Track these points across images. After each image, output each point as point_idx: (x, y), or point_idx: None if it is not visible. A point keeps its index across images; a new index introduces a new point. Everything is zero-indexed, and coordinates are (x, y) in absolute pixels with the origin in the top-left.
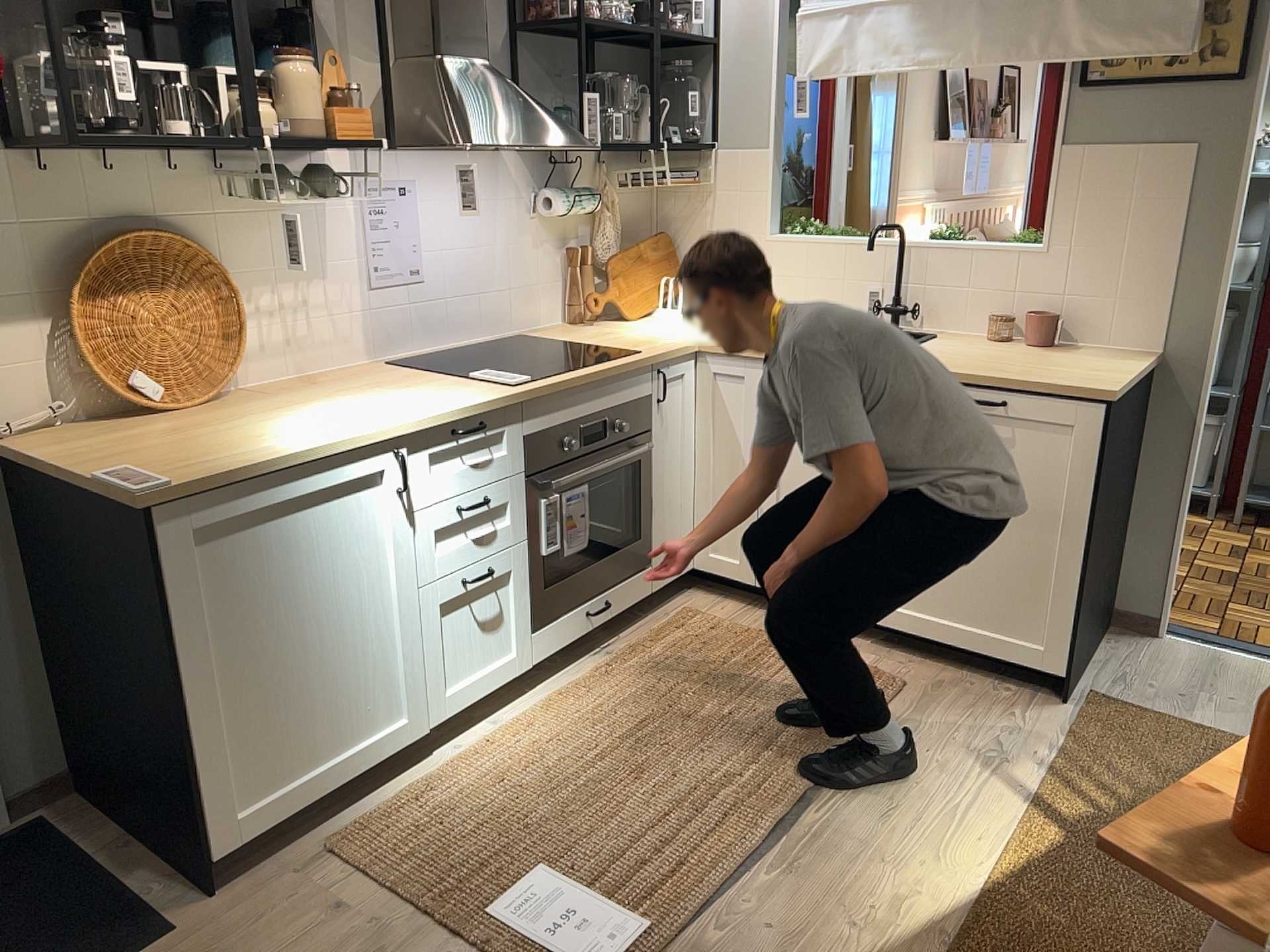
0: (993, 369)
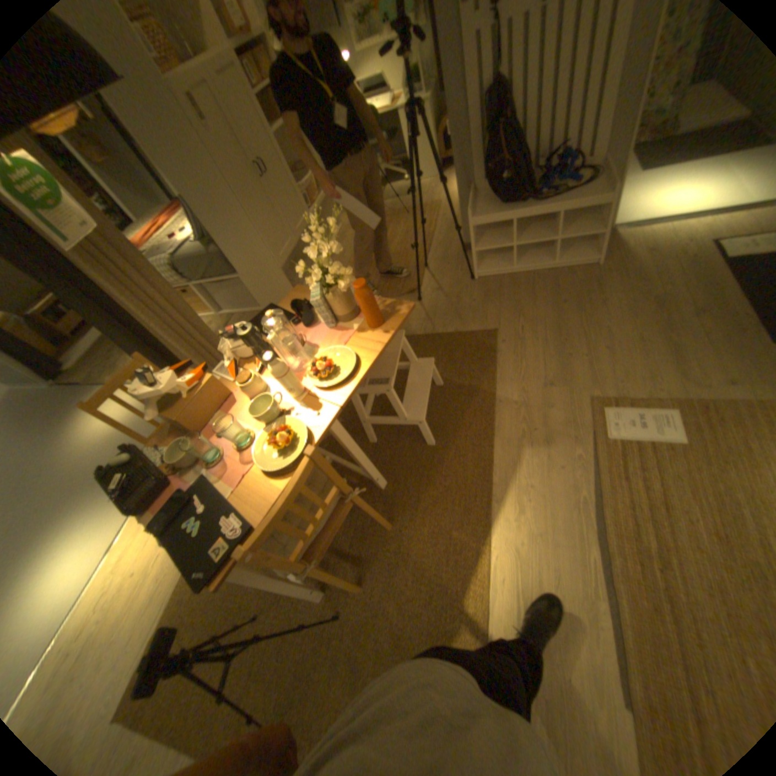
0: None
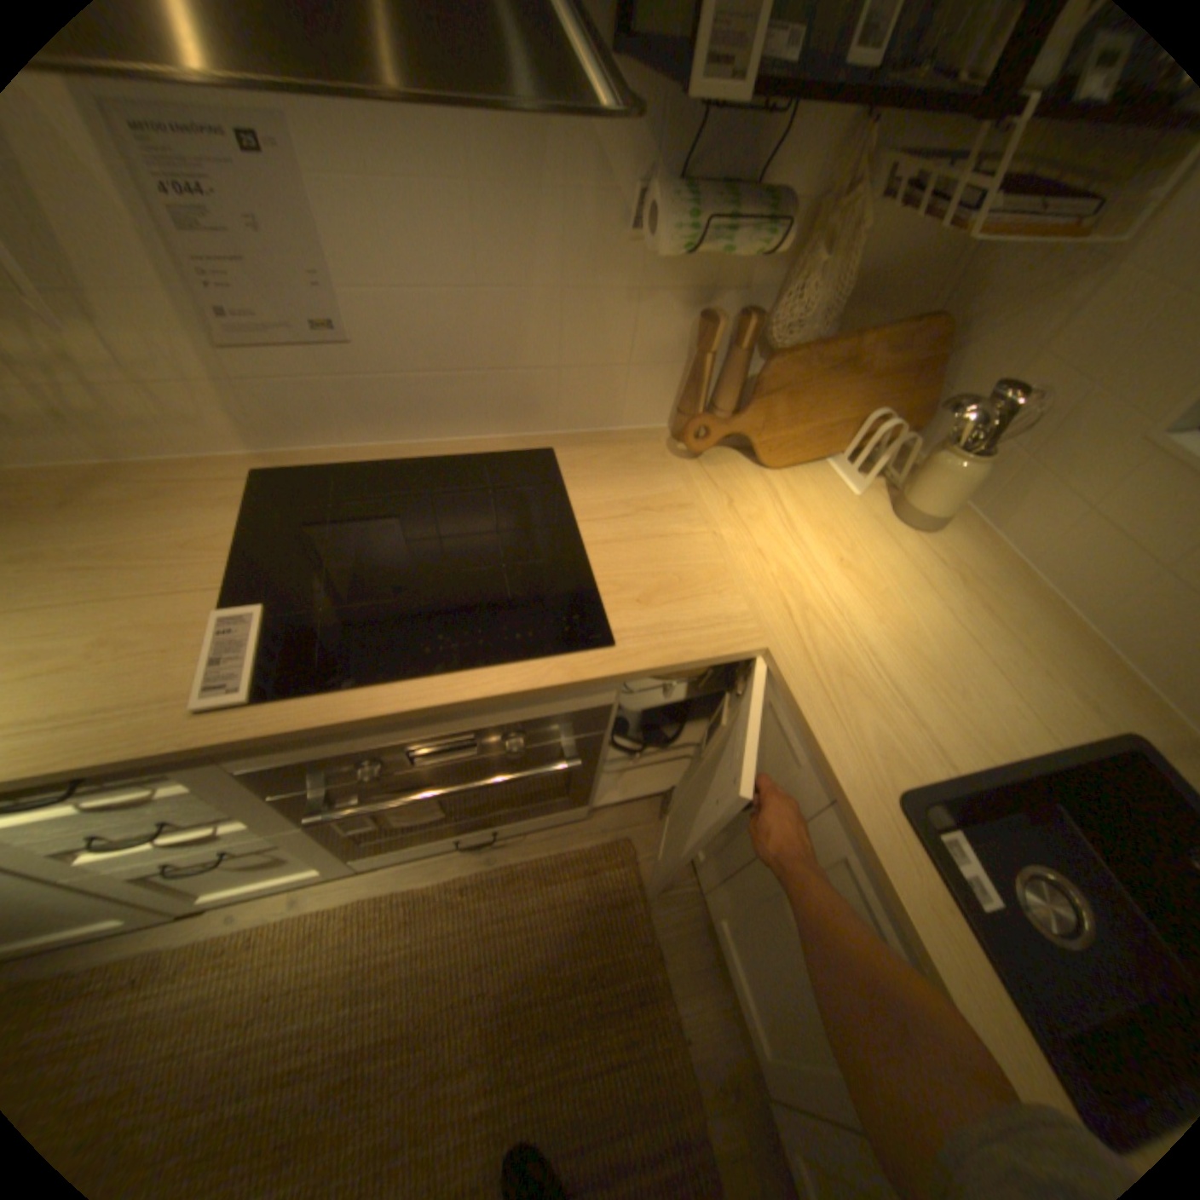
0: None
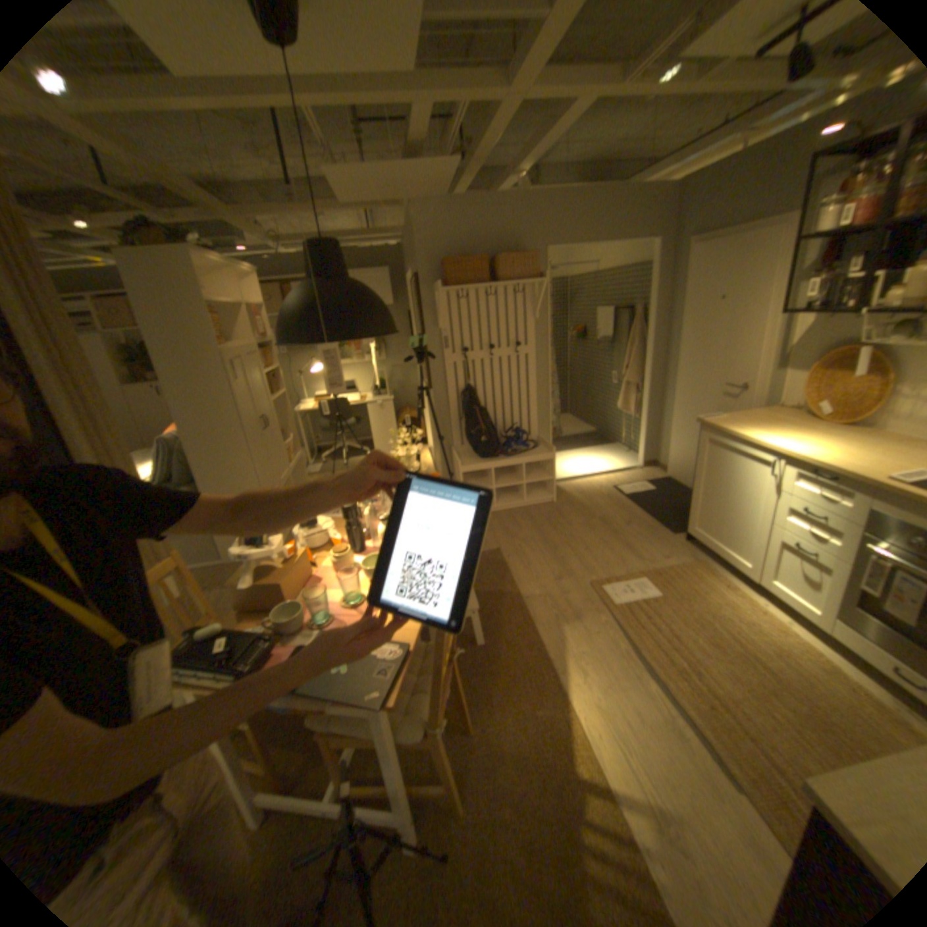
0: None
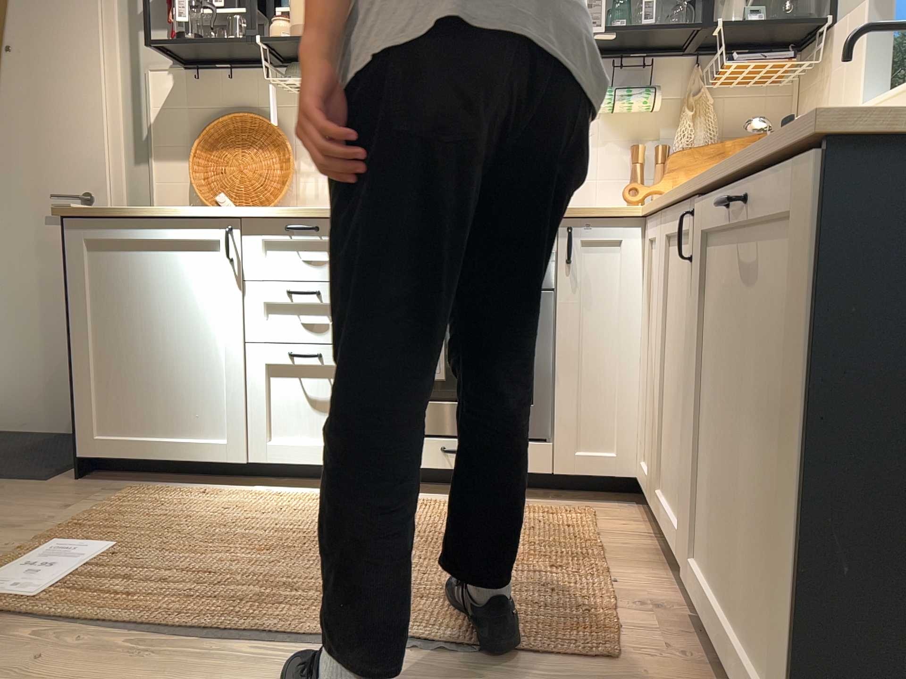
0: None
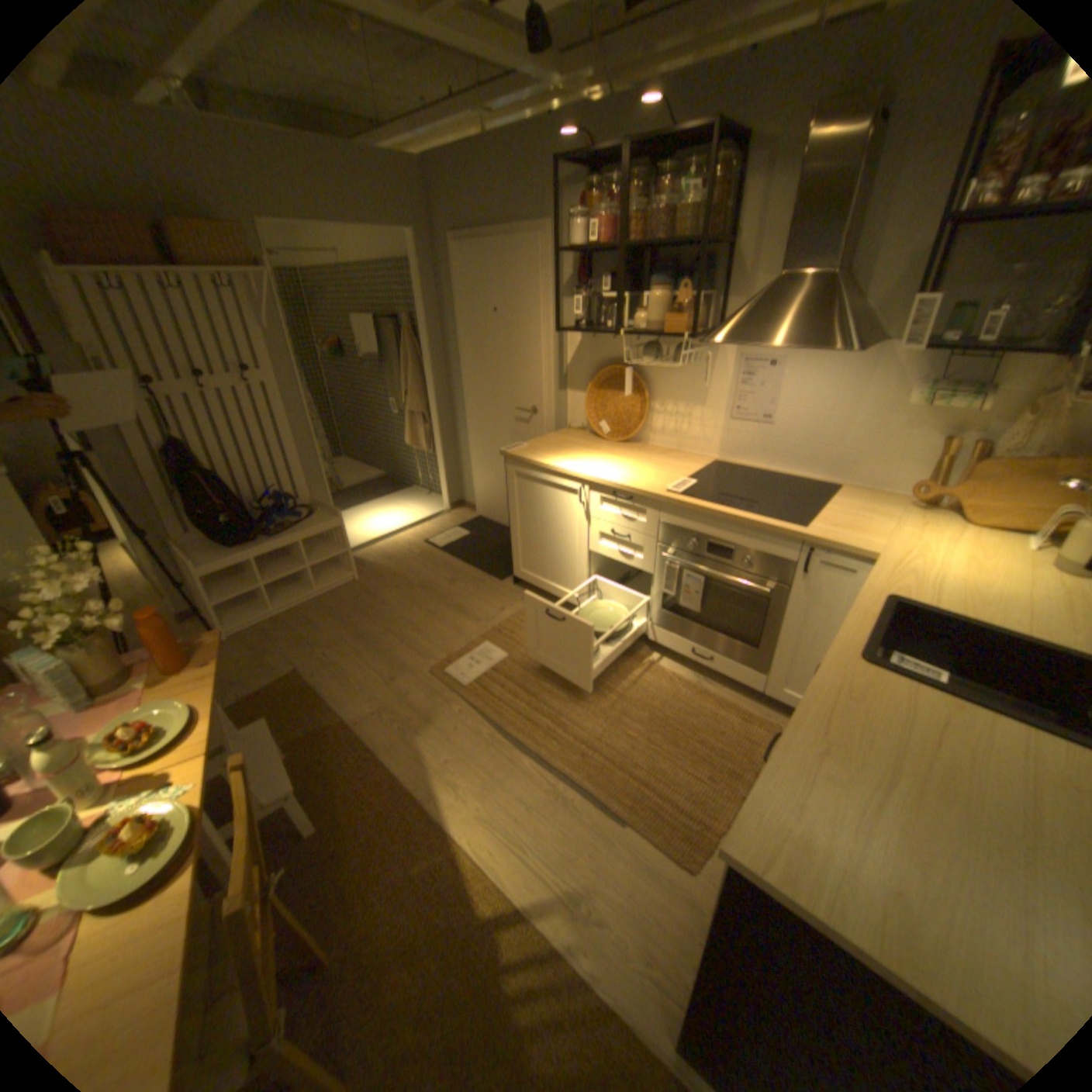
0: (842, 749)
